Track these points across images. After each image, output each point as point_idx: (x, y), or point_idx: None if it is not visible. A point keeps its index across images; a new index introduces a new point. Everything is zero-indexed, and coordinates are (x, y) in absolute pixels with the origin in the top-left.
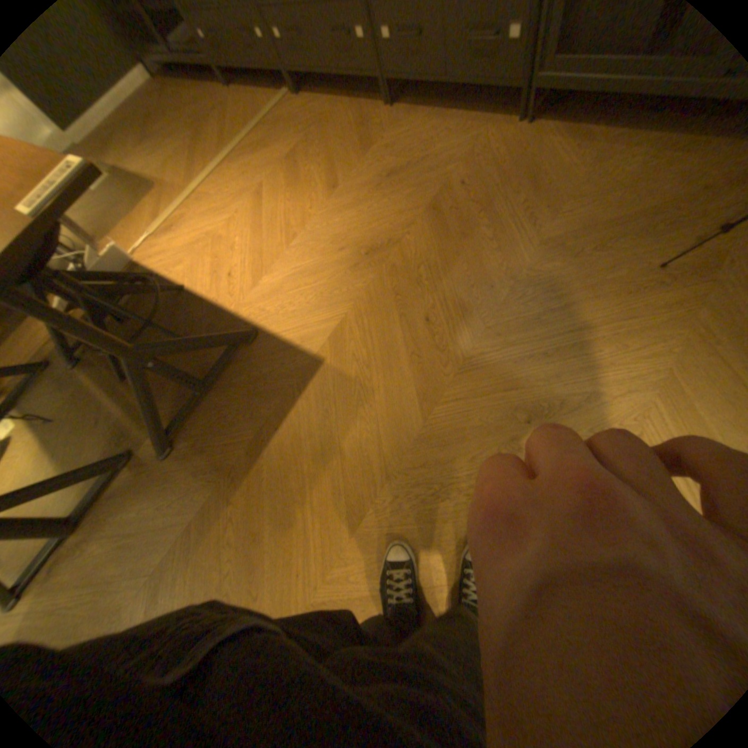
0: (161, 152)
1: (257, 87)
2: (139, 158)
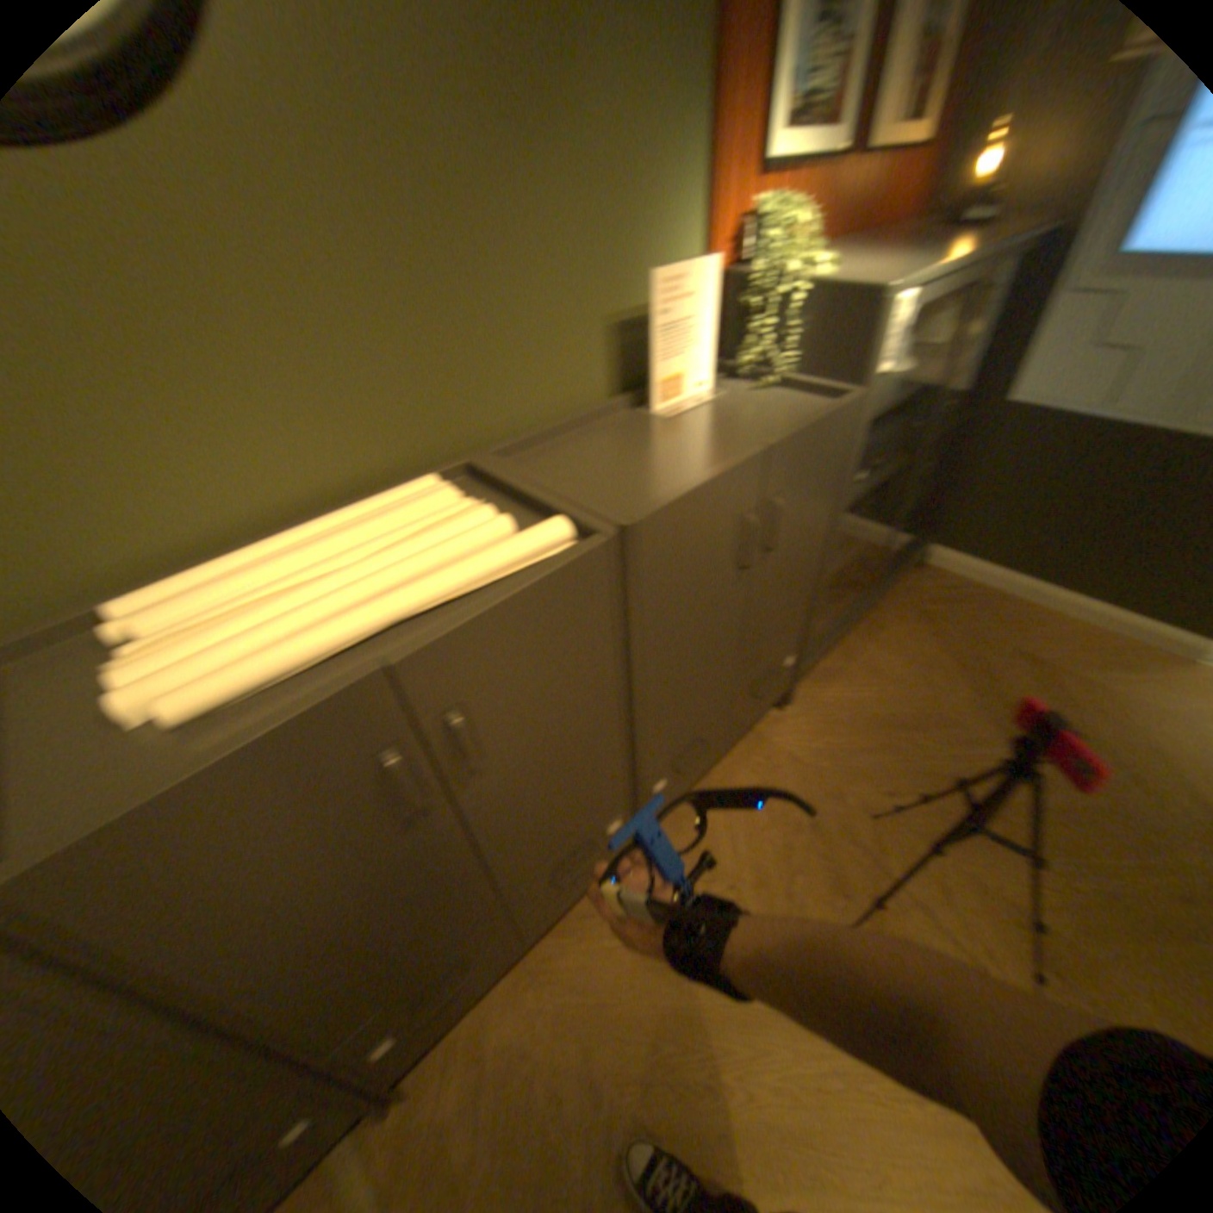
0: None
1: None
2: None
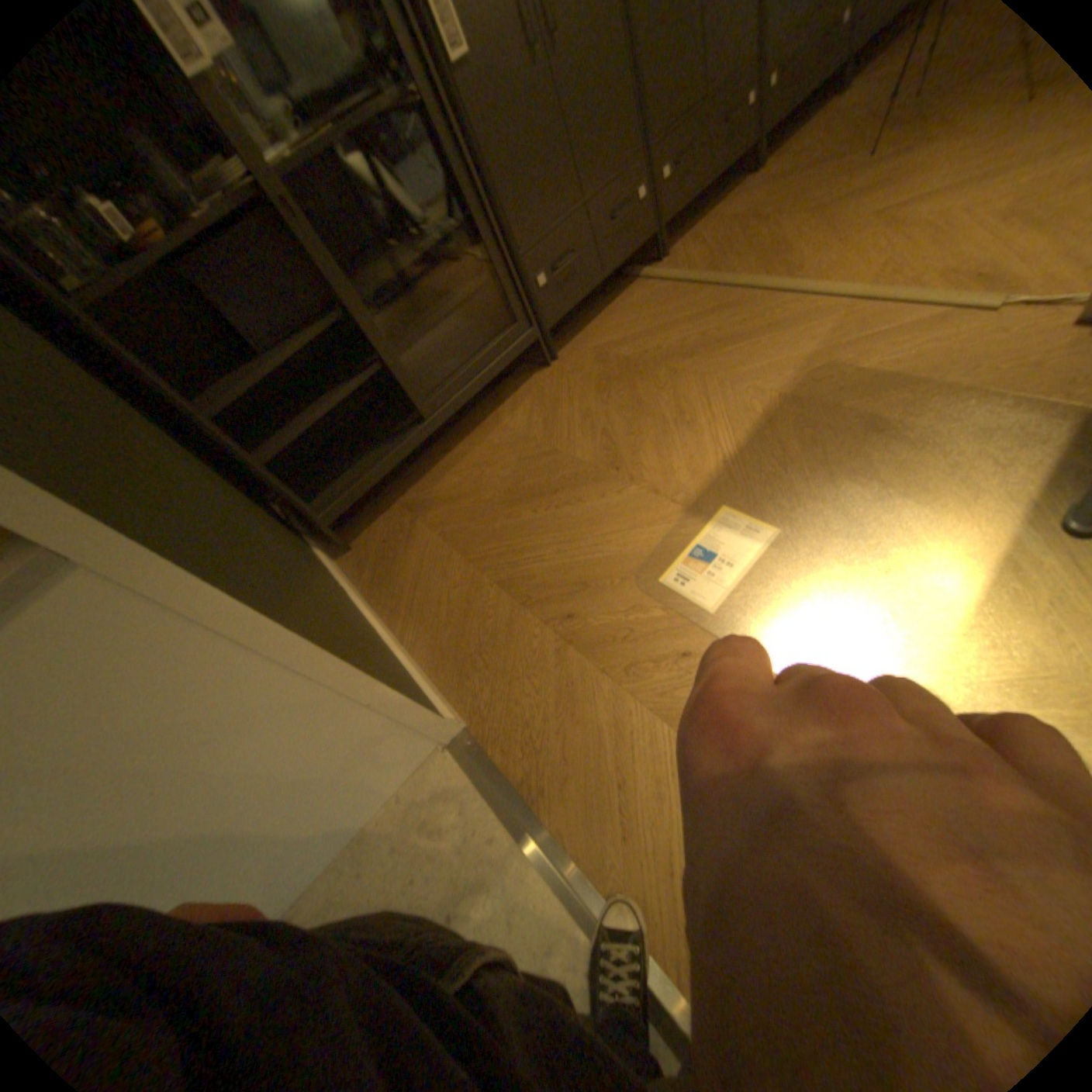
0: (697, 399)
1: (598, 313)
2: (692, 443)
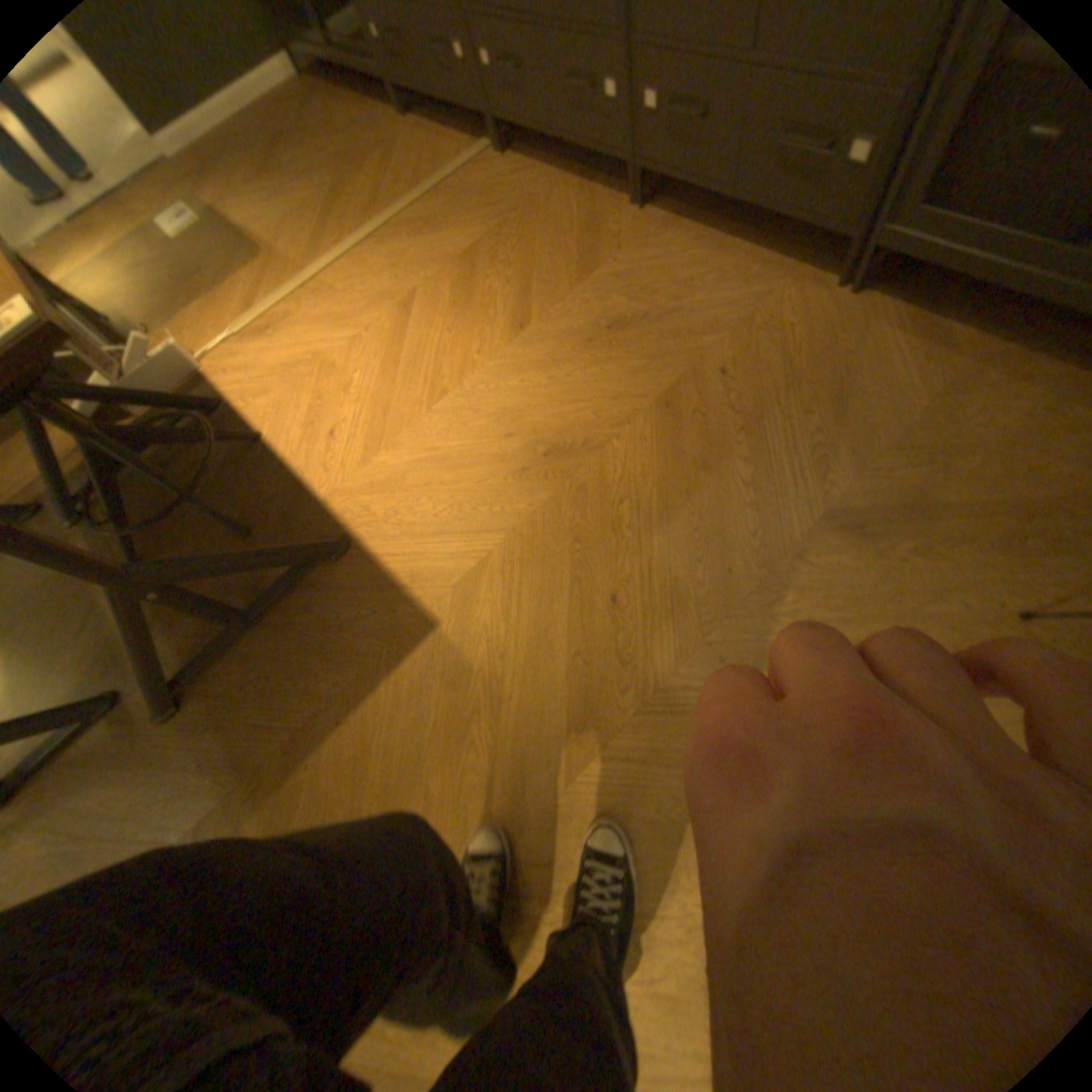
0: (284, 199)
1: (448, 126)
2: (251, 201)
